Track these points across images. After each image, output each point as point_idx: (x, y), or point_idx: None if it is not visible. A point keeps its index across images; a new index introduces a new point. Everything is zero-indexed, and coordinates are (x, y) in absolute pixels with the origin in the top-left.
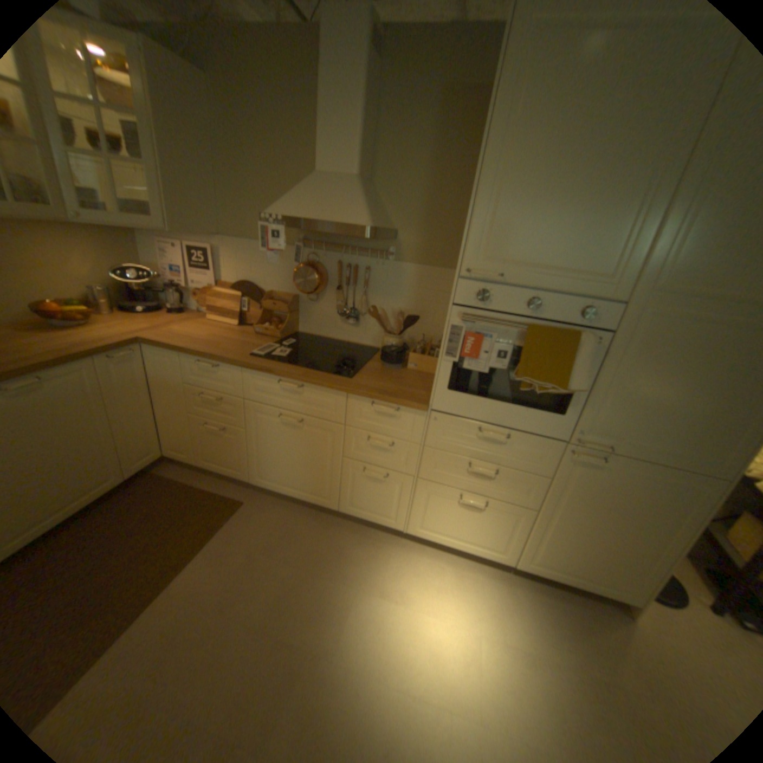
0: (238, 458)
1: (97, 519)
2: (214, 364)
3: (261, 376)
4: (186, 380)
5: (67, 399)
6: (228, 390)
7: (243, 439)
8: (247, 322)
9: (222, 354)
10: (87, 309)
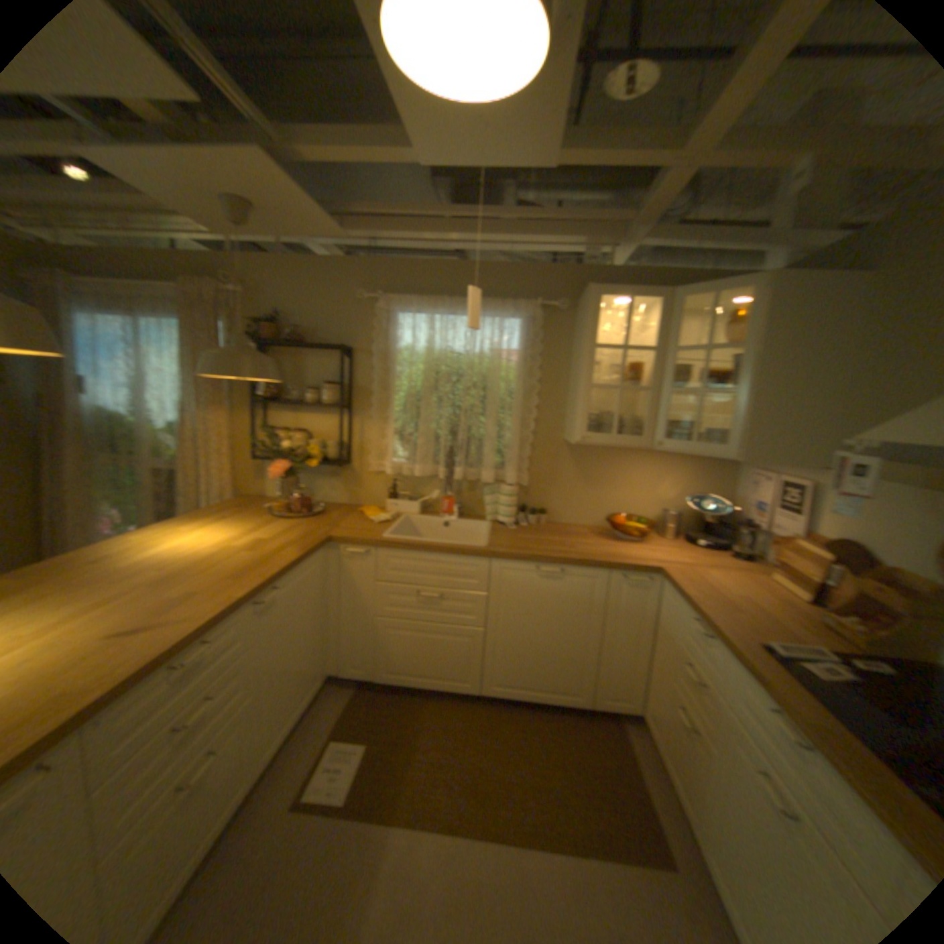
0: (703, 796)
1: (555, 726)
2: (713, 633)
3: (759, 686)
4: (685, 638)
5: (577, 598)
6: (718, 681)
7: (714, 772)
8: (832, 604)
9: (728, 625)
10: (655, 529)
